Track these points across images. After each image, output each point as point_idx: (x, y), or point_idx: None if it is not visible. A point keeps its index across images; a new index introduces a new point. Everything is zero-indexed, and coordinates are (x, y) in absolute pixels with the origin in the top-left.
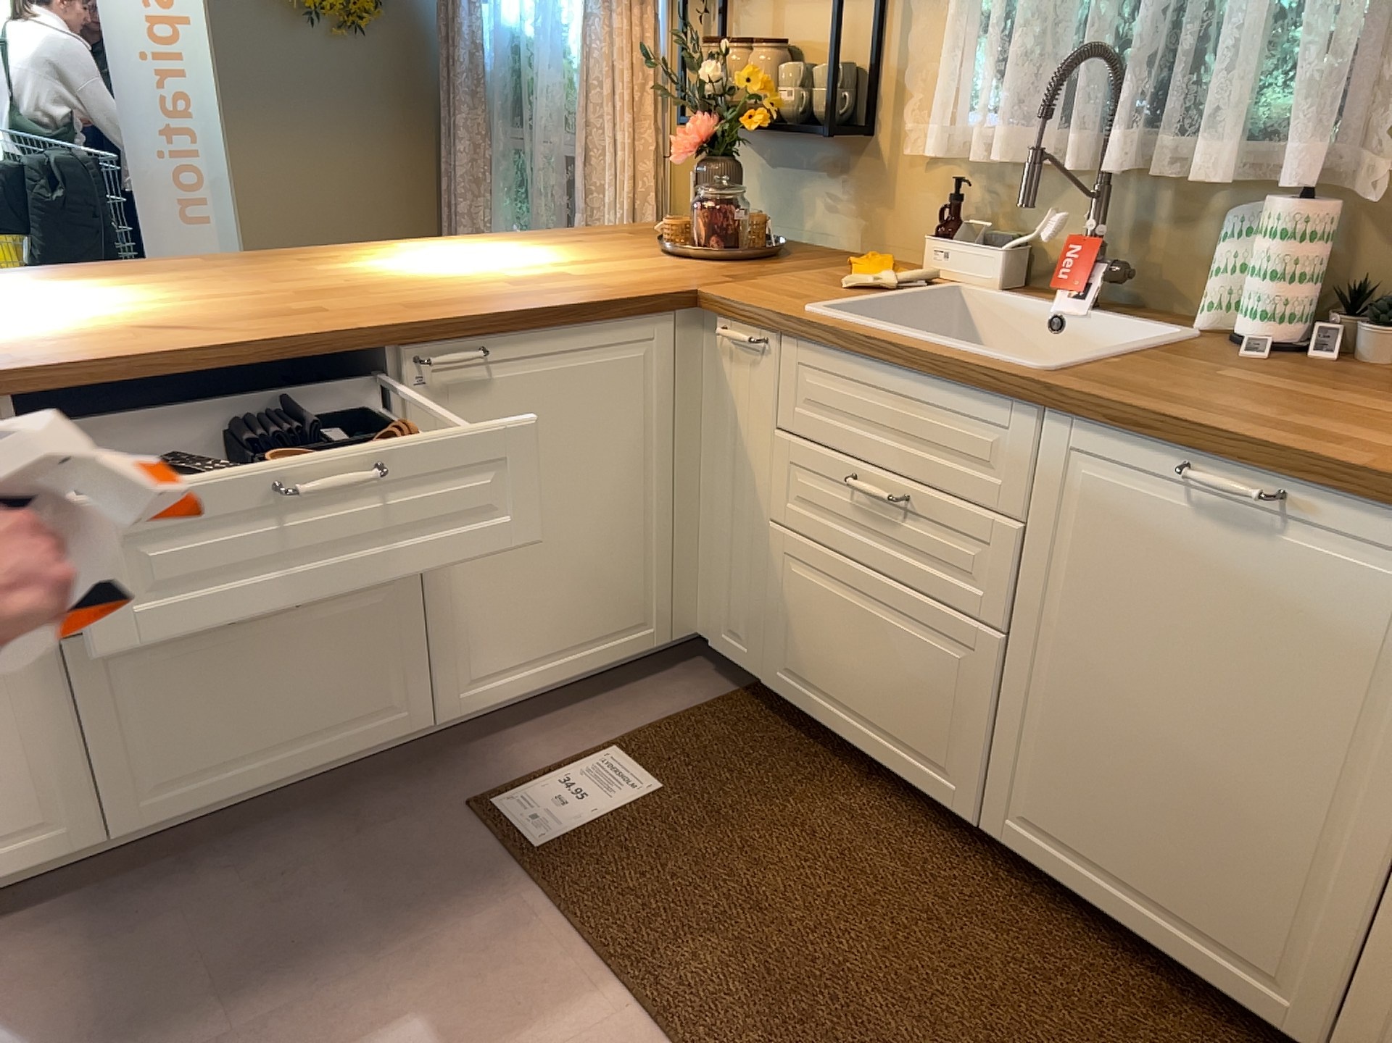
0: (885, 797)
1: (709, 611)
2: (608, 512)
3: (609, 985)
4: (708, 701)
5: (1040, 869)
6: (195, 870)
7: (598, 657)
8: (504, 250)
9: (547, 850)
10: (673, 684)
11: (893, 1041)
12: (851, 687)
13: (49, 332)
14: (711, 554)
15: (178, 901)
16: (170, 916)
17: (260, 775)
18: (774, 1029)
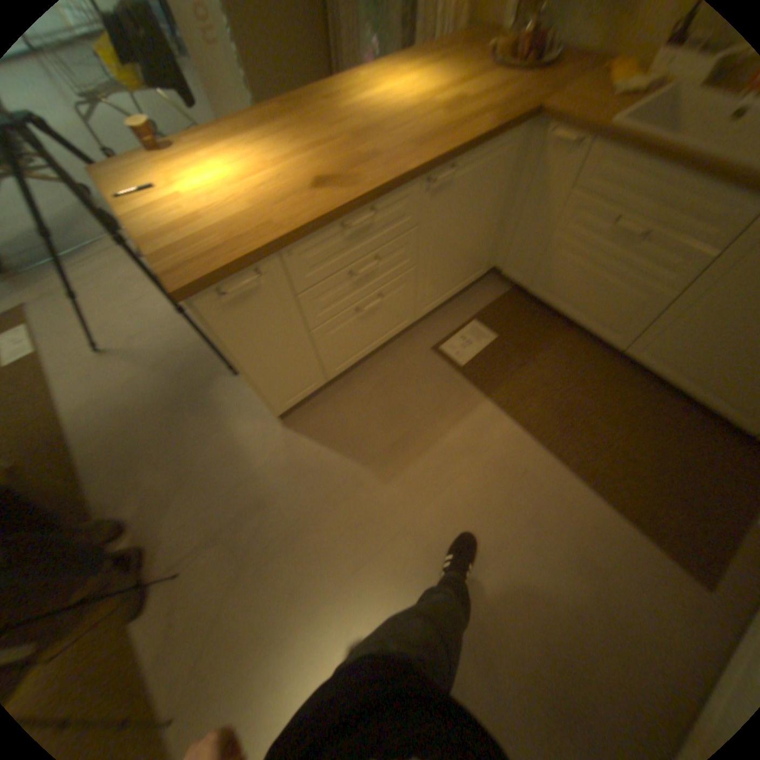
0: (576, 335)
1: (503, 261)
2: (479, 230)
3: (504, 418)
4: (499, 296)
5: (649, 369)
6: (350, 385)
7: (463, 286)
8: (413, 74)
9: (465, 368)
10: (484, 289)
11: (601, 431)
12: (576, 300)
13: (264, 195)
14: (510, 238)
15: (351, 397)
16: (351, 403)
17: (365, 353)
18: (562, 430)
